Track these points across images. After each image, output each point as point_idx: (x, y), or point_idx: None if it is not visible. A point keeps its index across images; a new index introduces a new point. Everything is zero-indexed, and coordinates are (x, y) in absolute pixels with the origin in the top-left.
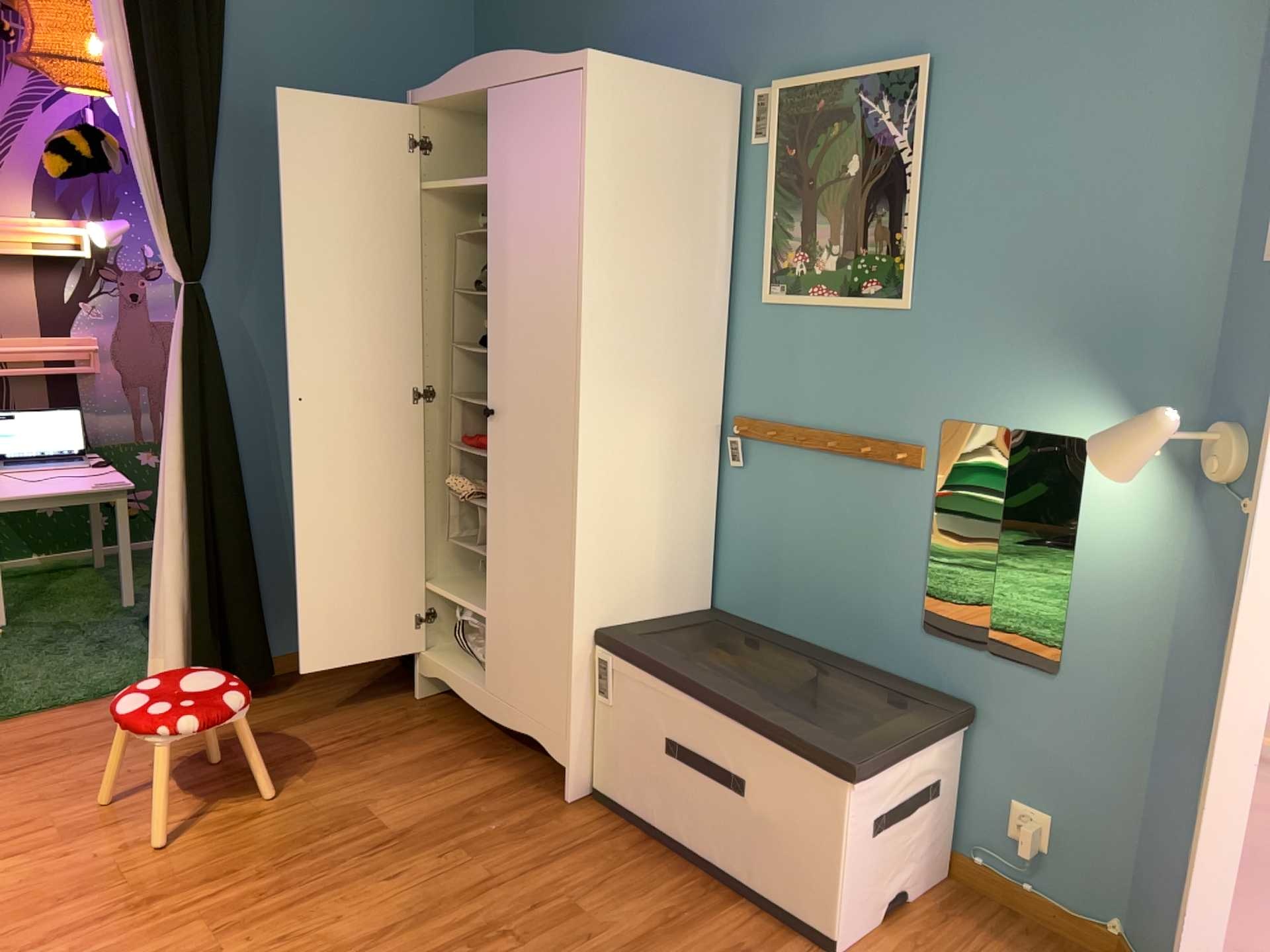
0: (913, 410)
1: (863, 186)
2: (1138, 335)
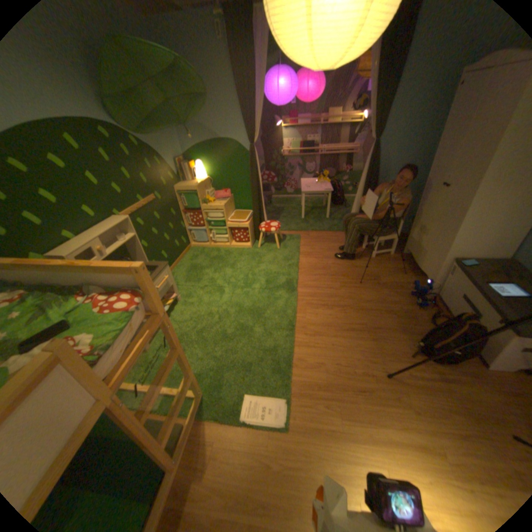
0: None
1: None
2: None
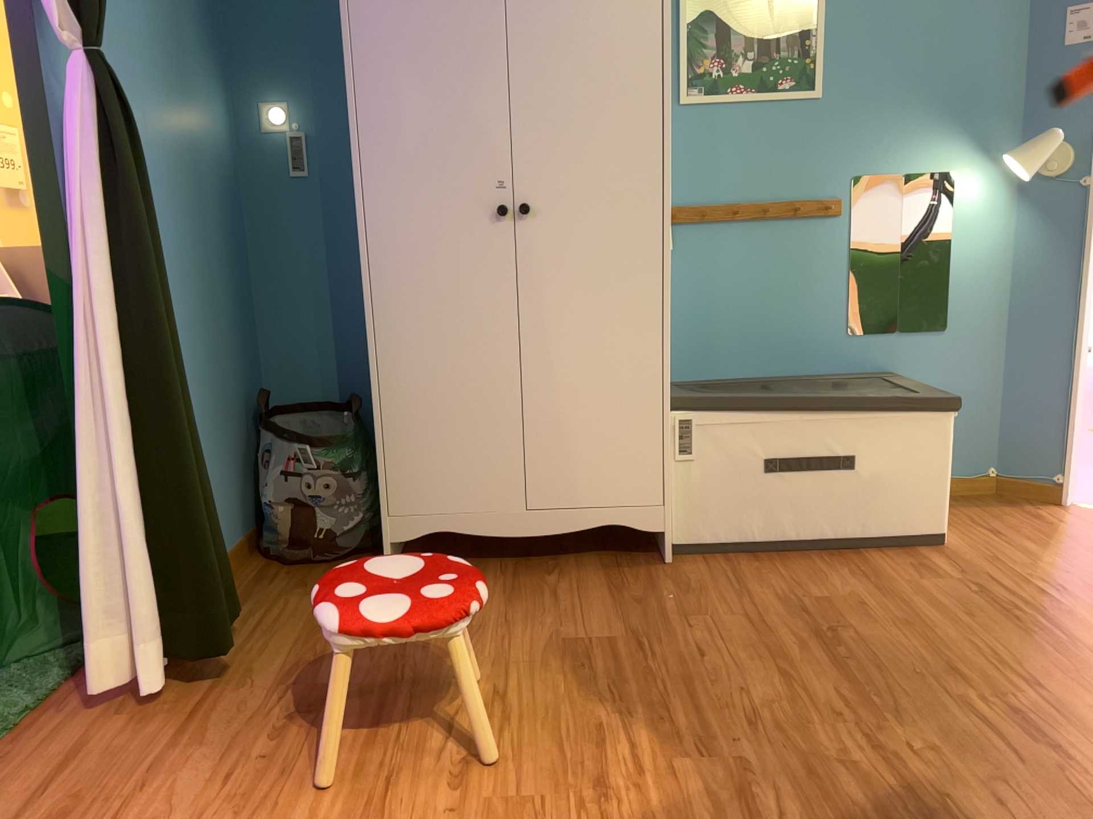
0: (827, 174)
1: (774, 4)
2: (981, 100)
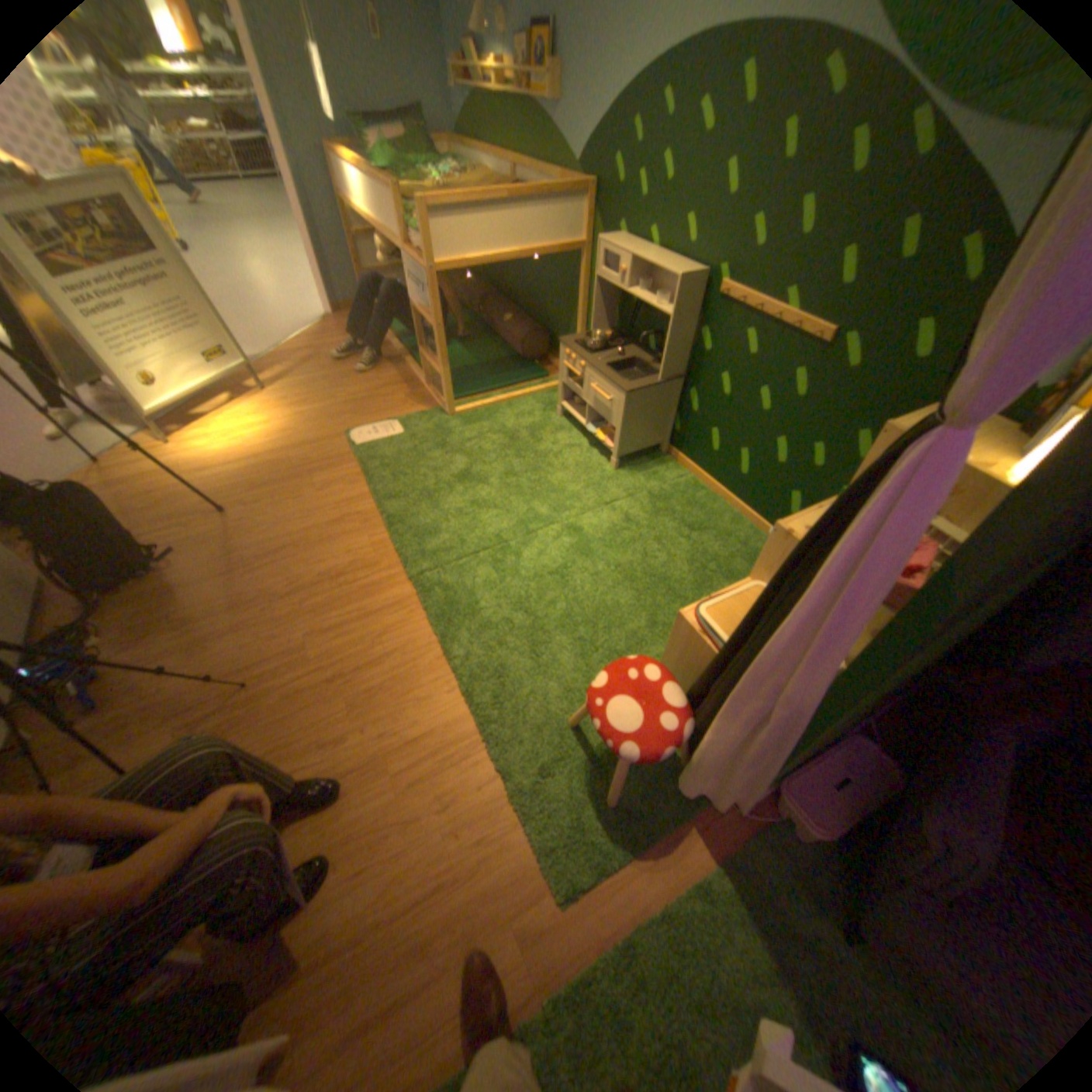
0: None
1: None
2: None
